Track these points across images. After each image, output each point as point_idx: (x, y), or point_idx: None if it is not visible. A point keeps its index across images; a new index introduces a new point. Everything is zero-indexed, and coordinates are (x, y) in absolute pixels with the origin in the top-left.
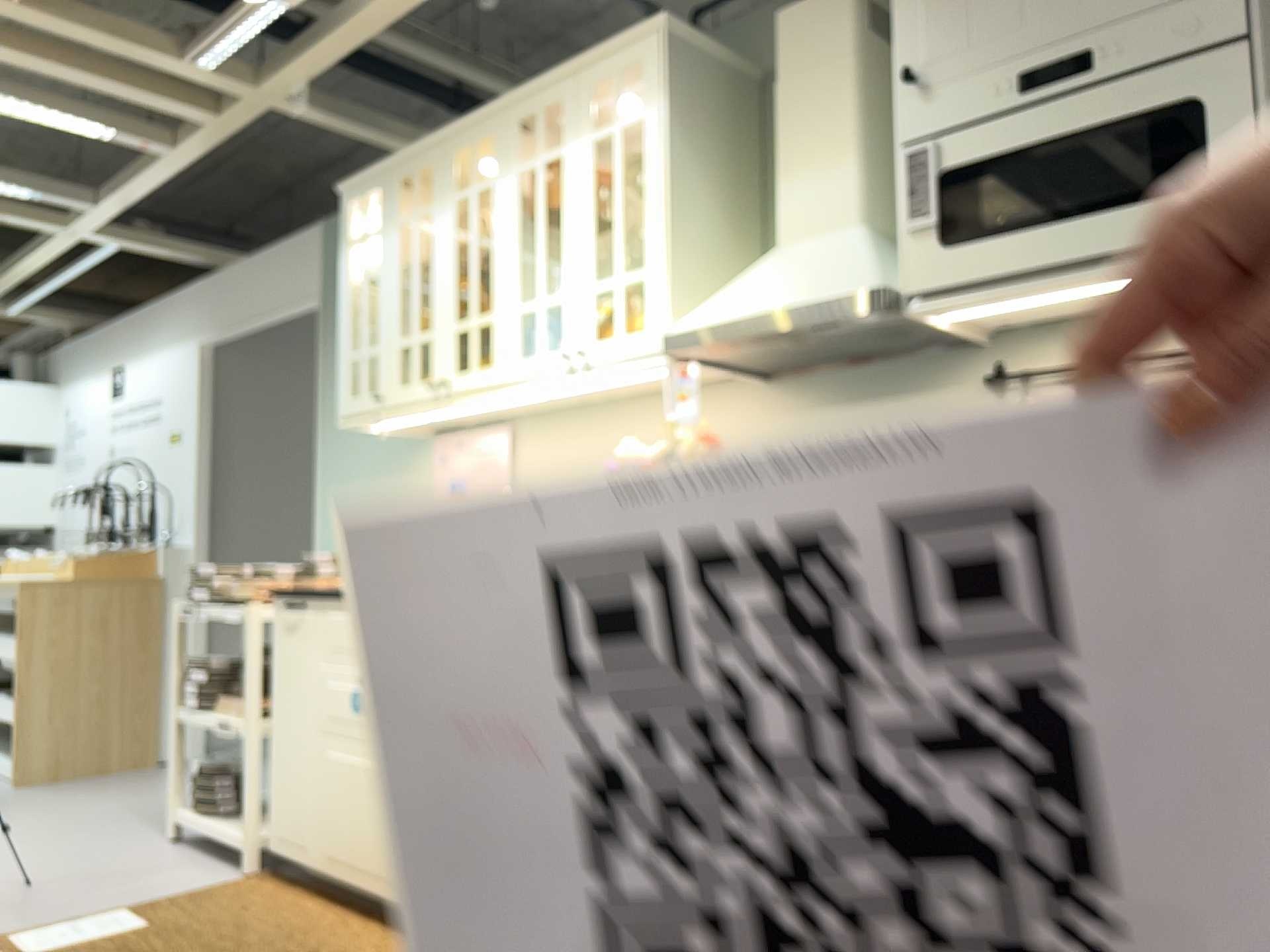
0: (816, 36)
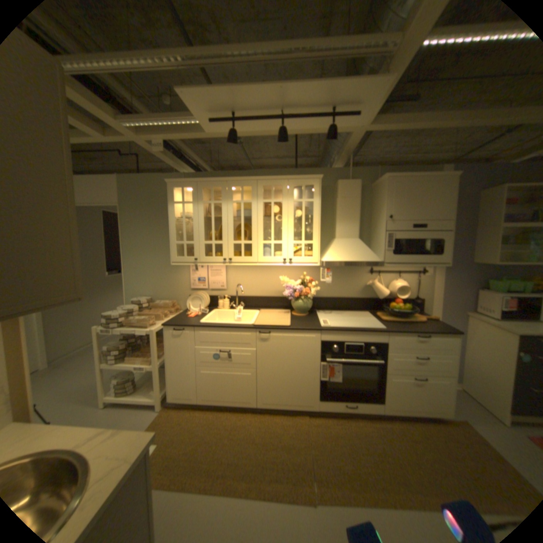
0: (351, 190)
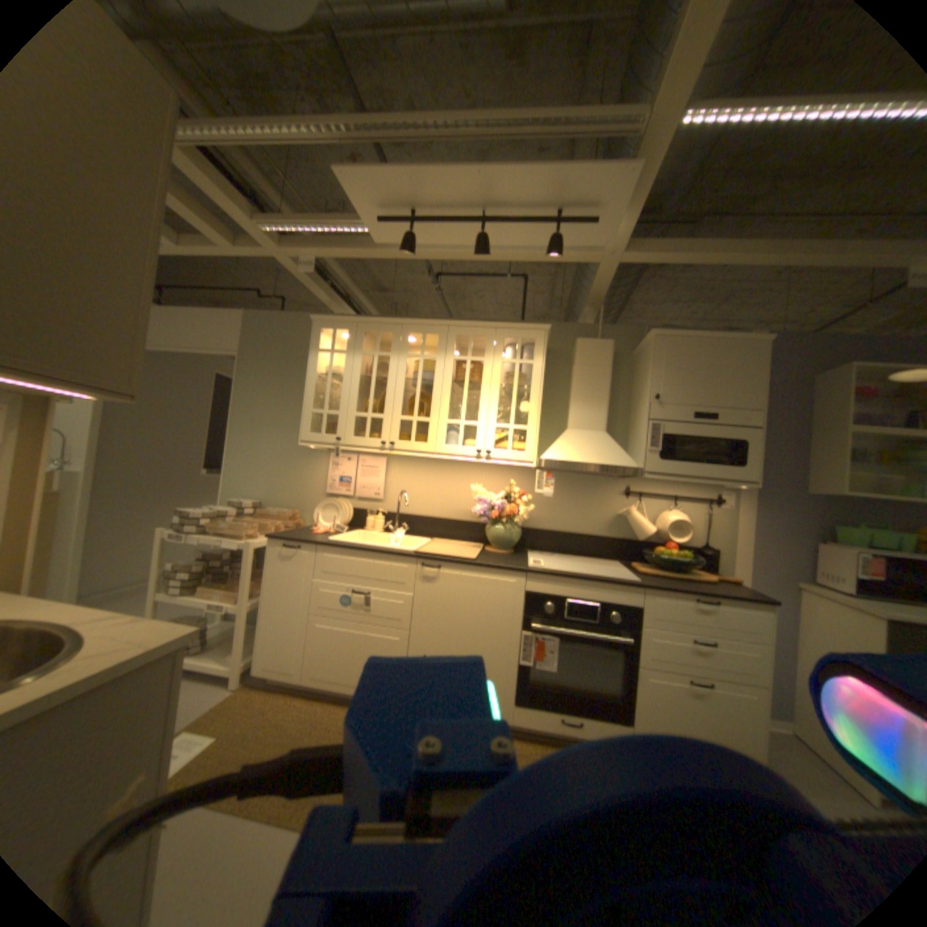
0: (595, 354)
